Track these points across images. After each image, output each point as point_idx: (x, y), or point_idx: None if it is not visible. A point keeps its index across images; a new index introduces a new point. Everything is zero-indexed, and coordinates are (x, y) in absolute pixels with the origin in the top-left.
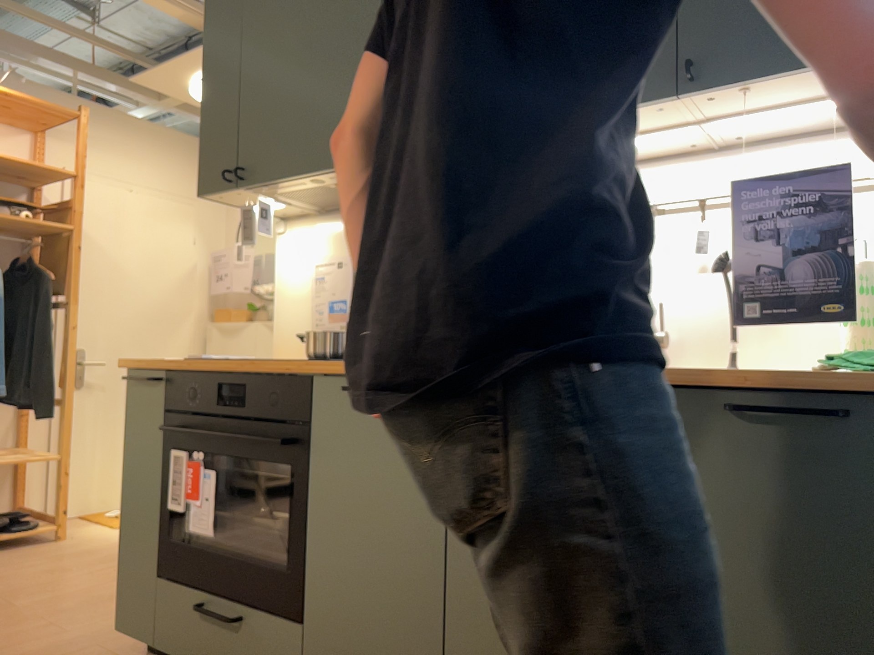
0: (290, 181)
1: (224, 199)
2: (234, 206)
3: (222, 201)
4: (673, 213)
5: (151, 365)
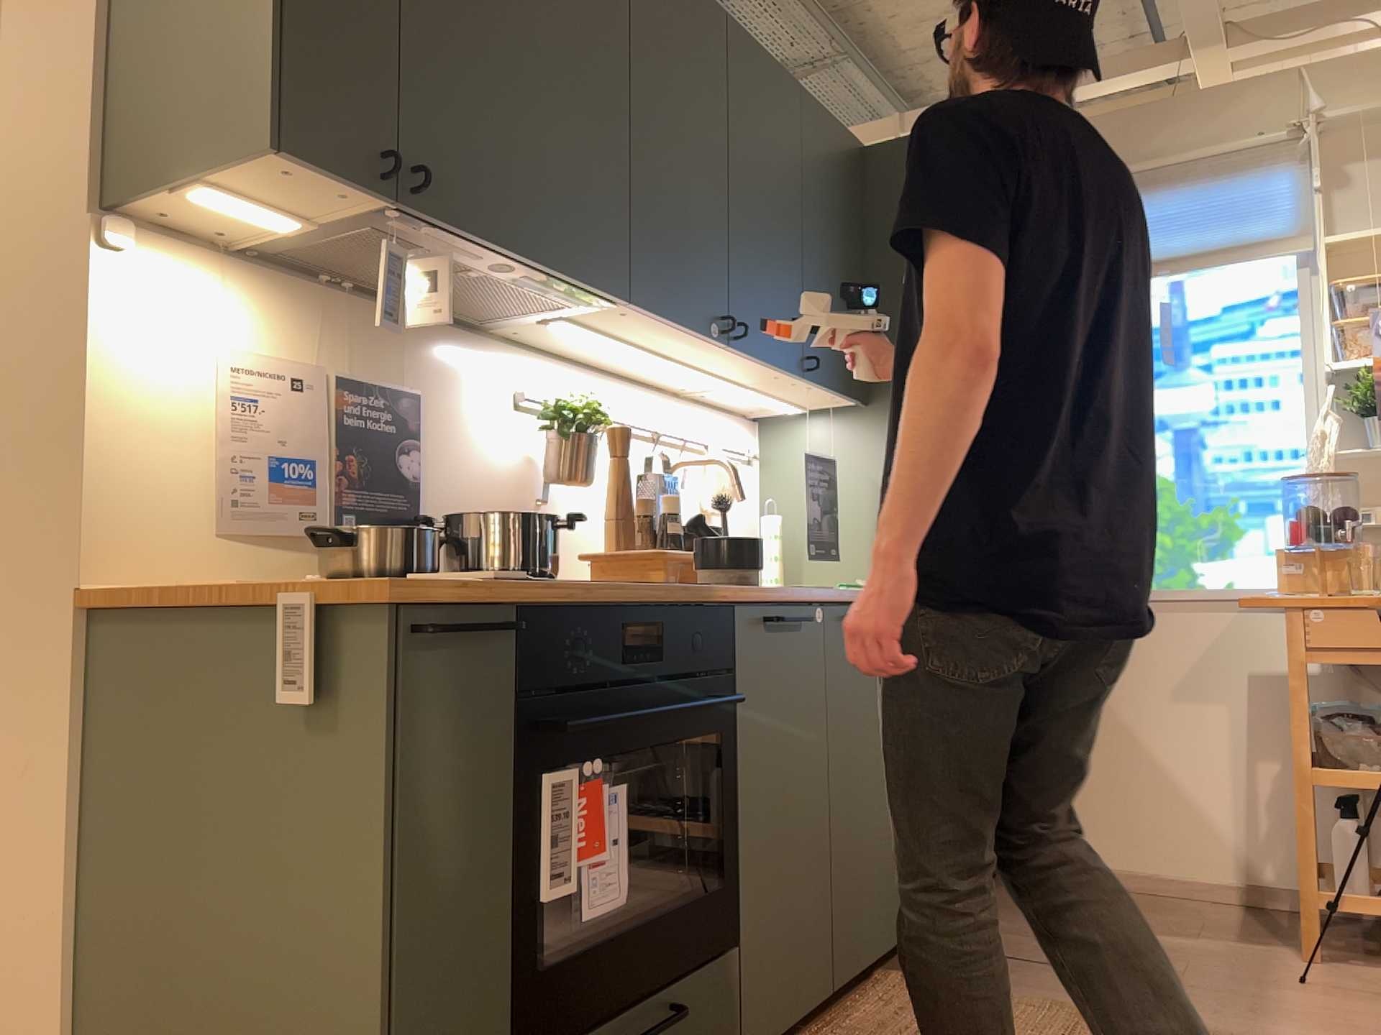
0: (486, 248)
1: (276, 175)
2: (209, 177)
3: (250, 170)
4: (648, 440)
5: (490, 595)
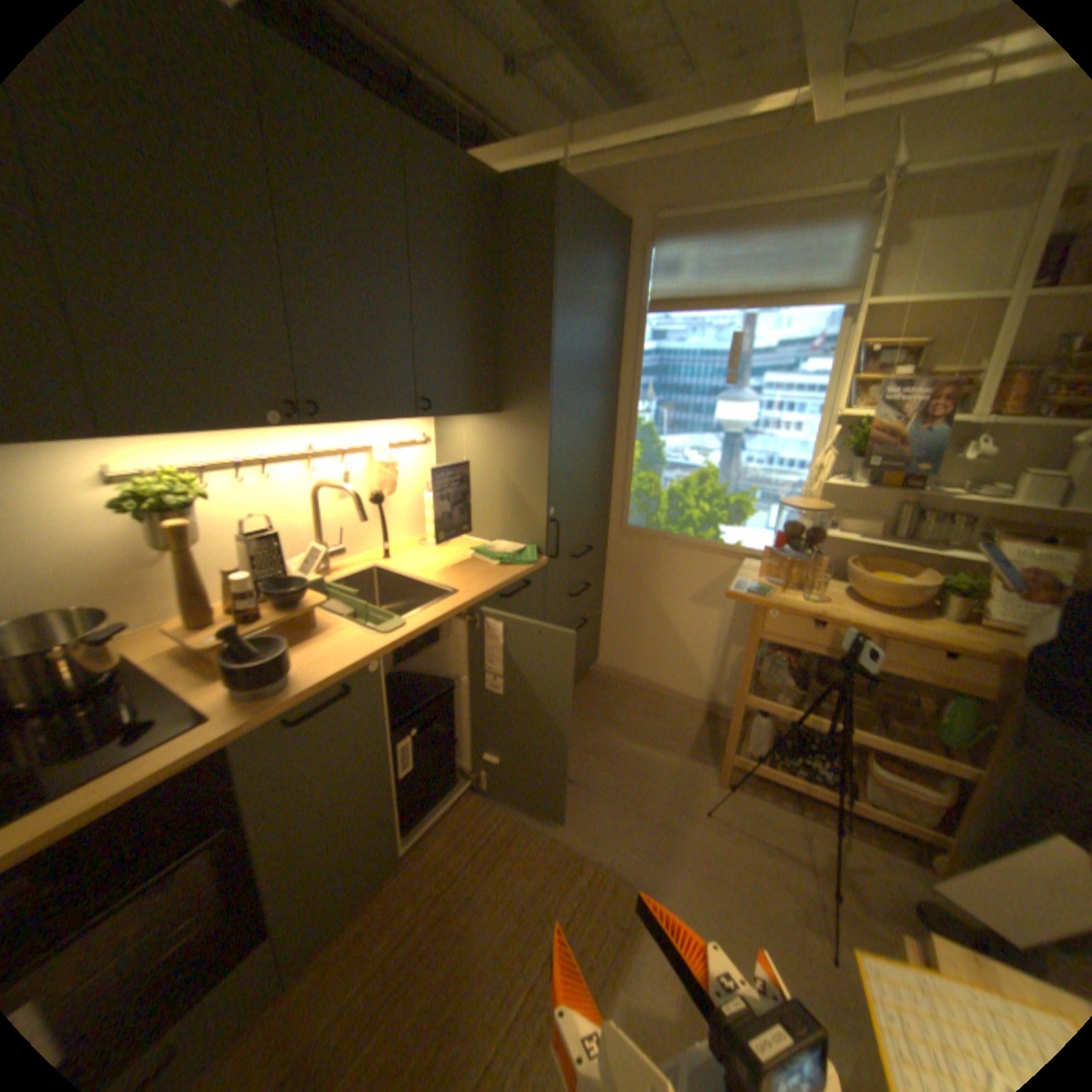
0: None
1: None
2: None
3: None
4: (311, 455)
5: None
